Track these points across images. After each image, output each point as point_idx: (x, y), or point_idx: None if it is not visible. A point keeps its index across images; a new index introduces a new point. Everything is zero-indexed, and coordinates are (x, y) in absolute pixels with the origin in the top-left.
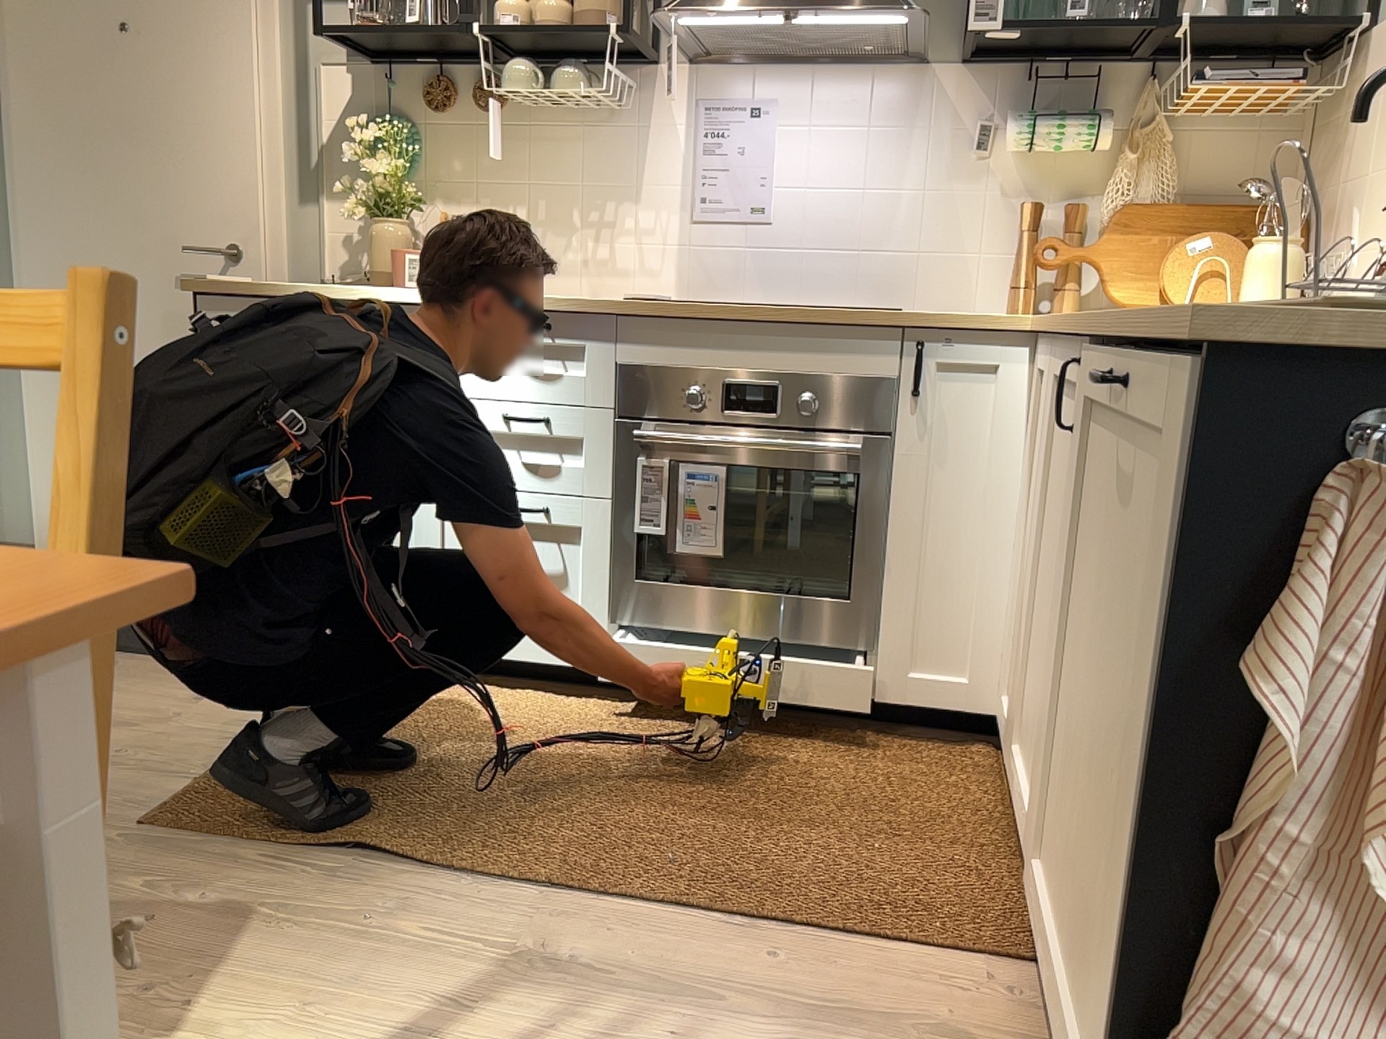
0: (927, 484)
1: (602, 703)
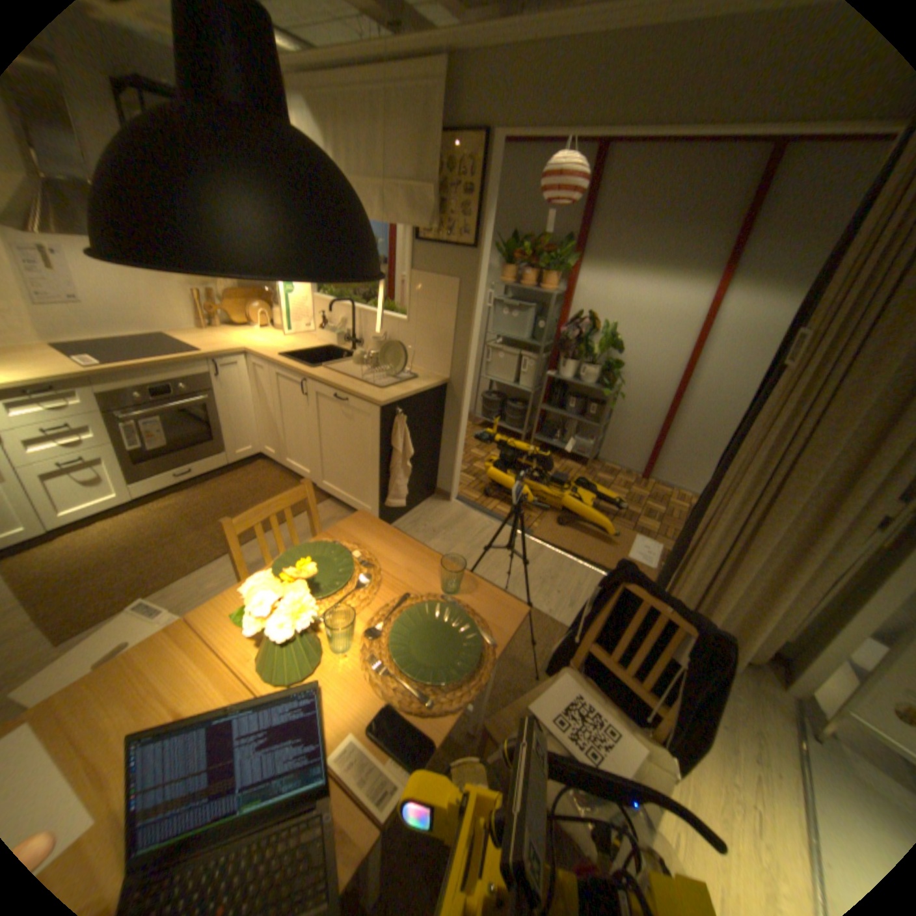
0: (218, 397)
1: (131, 509)
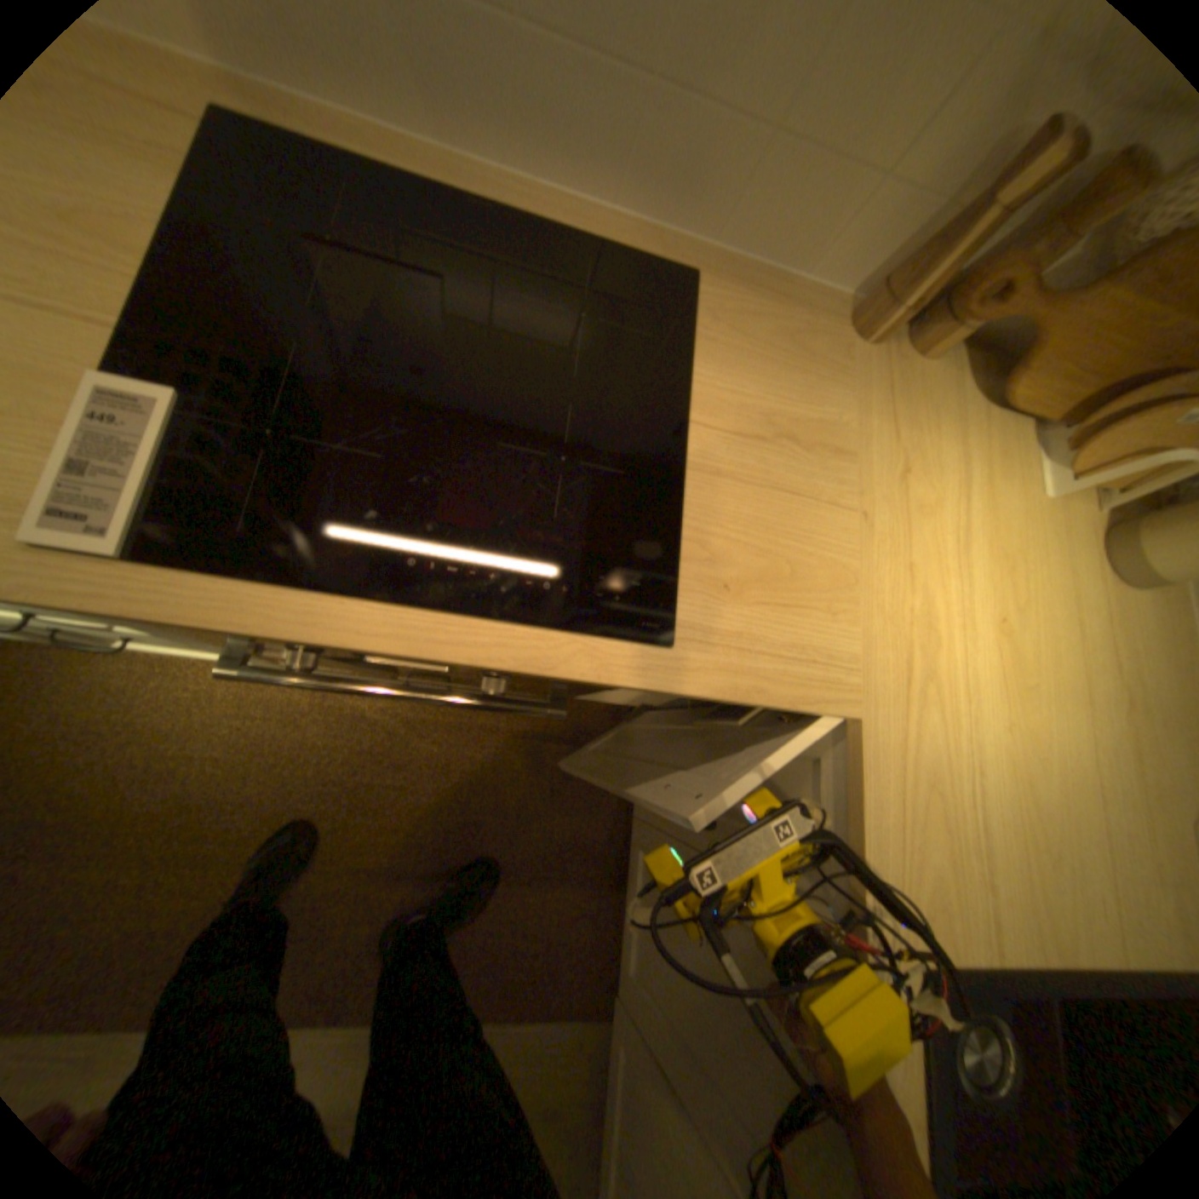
0: None
1: None
